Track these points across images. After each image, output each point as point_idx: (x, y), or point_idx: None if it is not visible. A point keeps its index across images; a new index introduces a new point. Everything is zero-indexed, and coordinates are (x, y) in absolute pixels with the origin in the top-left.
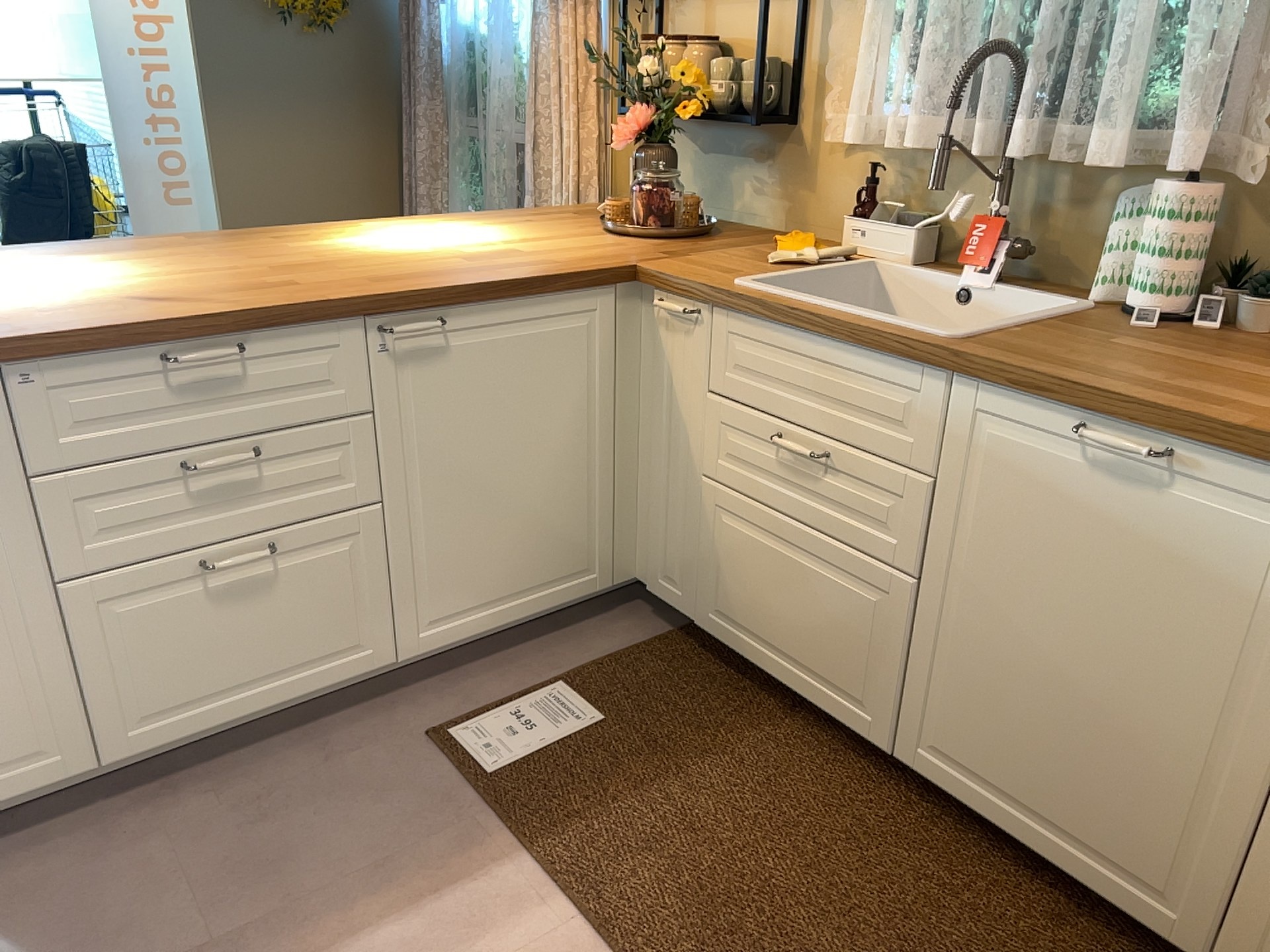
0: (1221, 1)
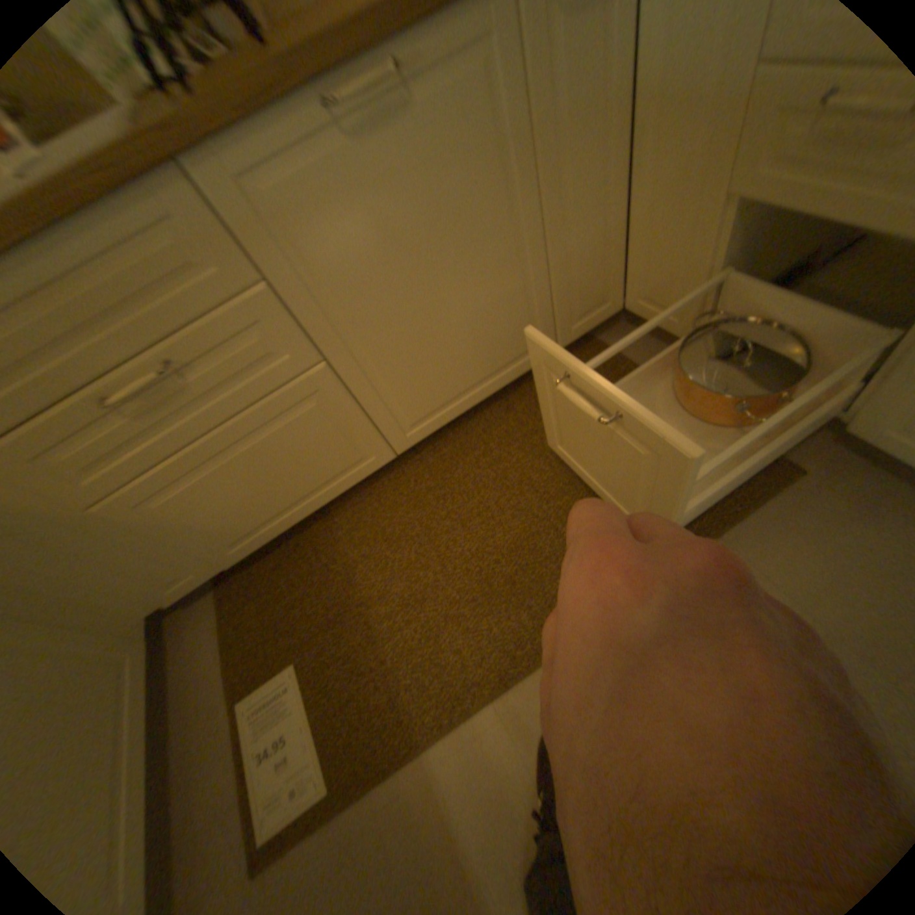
0: None
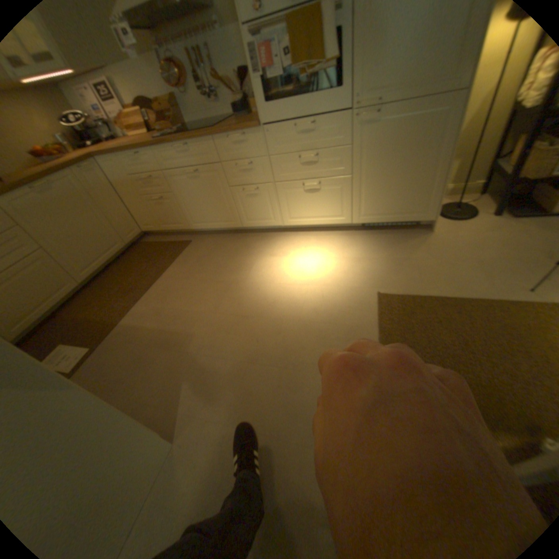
0: None
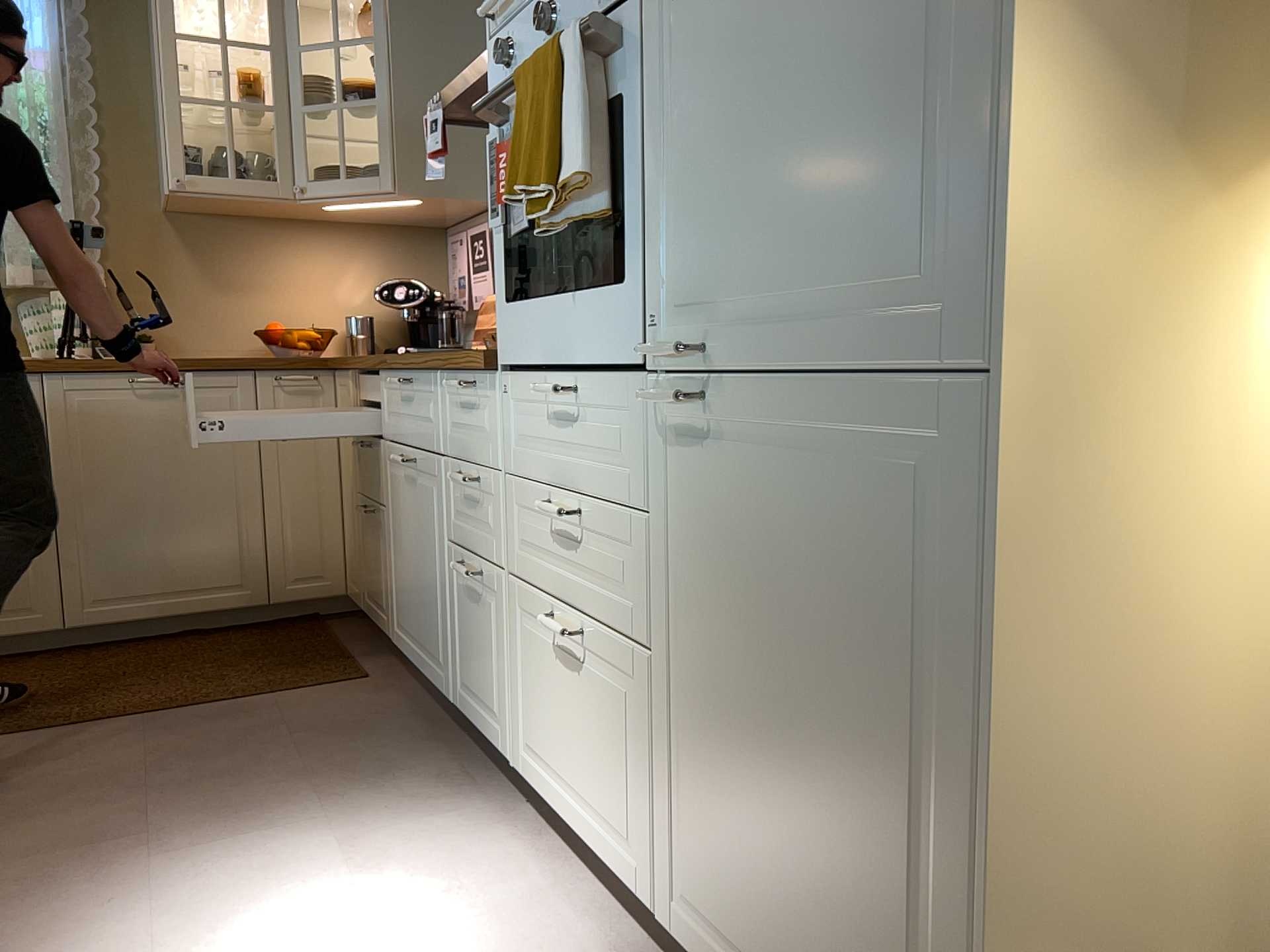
0: (66, 204)
